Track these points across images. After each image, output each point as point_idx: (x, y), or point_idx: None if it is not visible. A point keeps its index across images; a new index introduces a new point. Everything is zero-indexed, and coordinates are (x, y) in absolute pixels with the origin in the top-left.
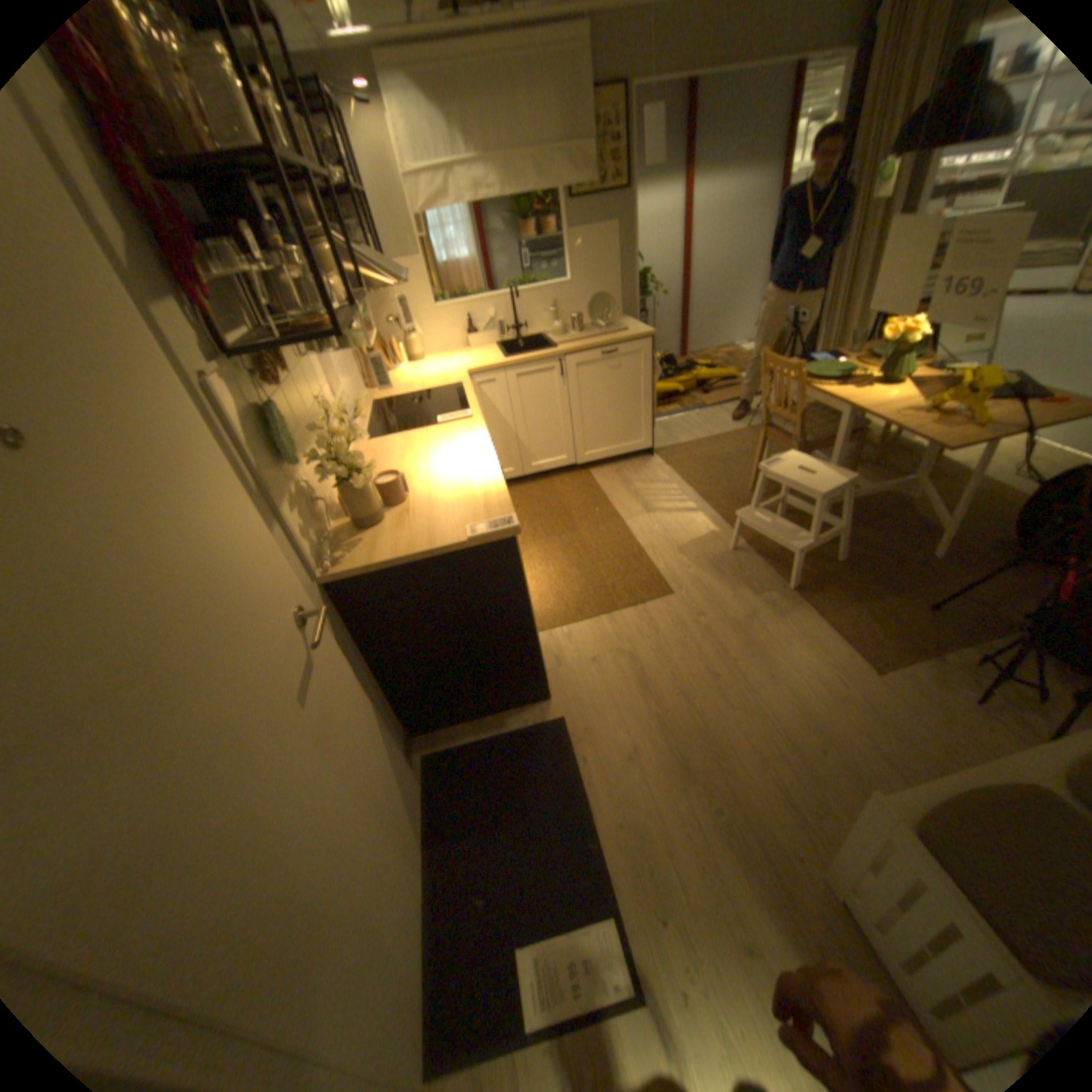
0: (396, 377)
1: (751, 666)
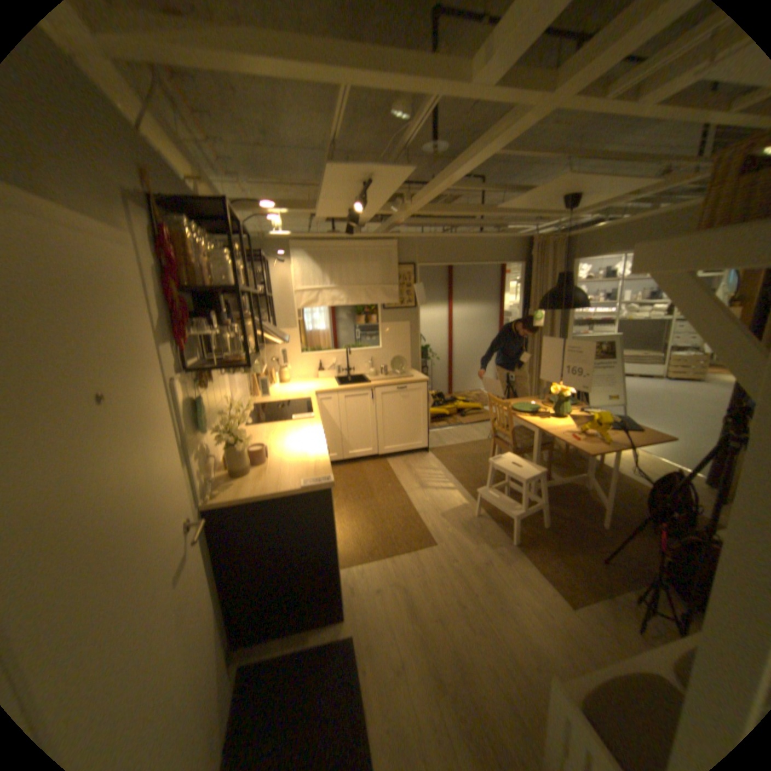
0: (270, 392)
1: (487, 601)
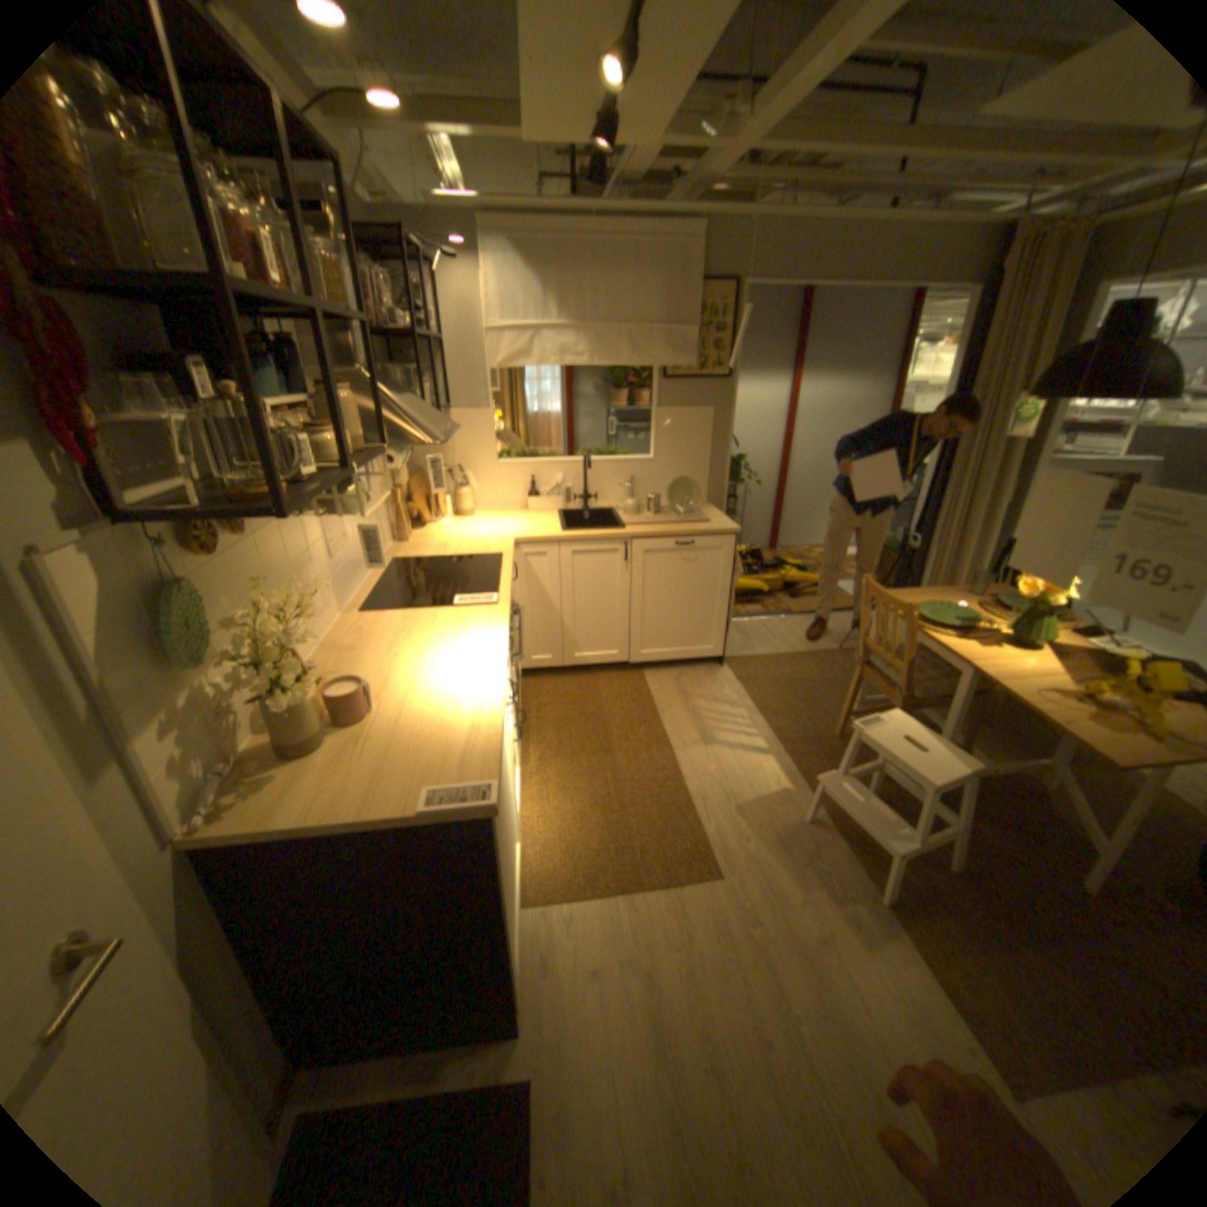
0: (432, 532)
1: (819, 1038)
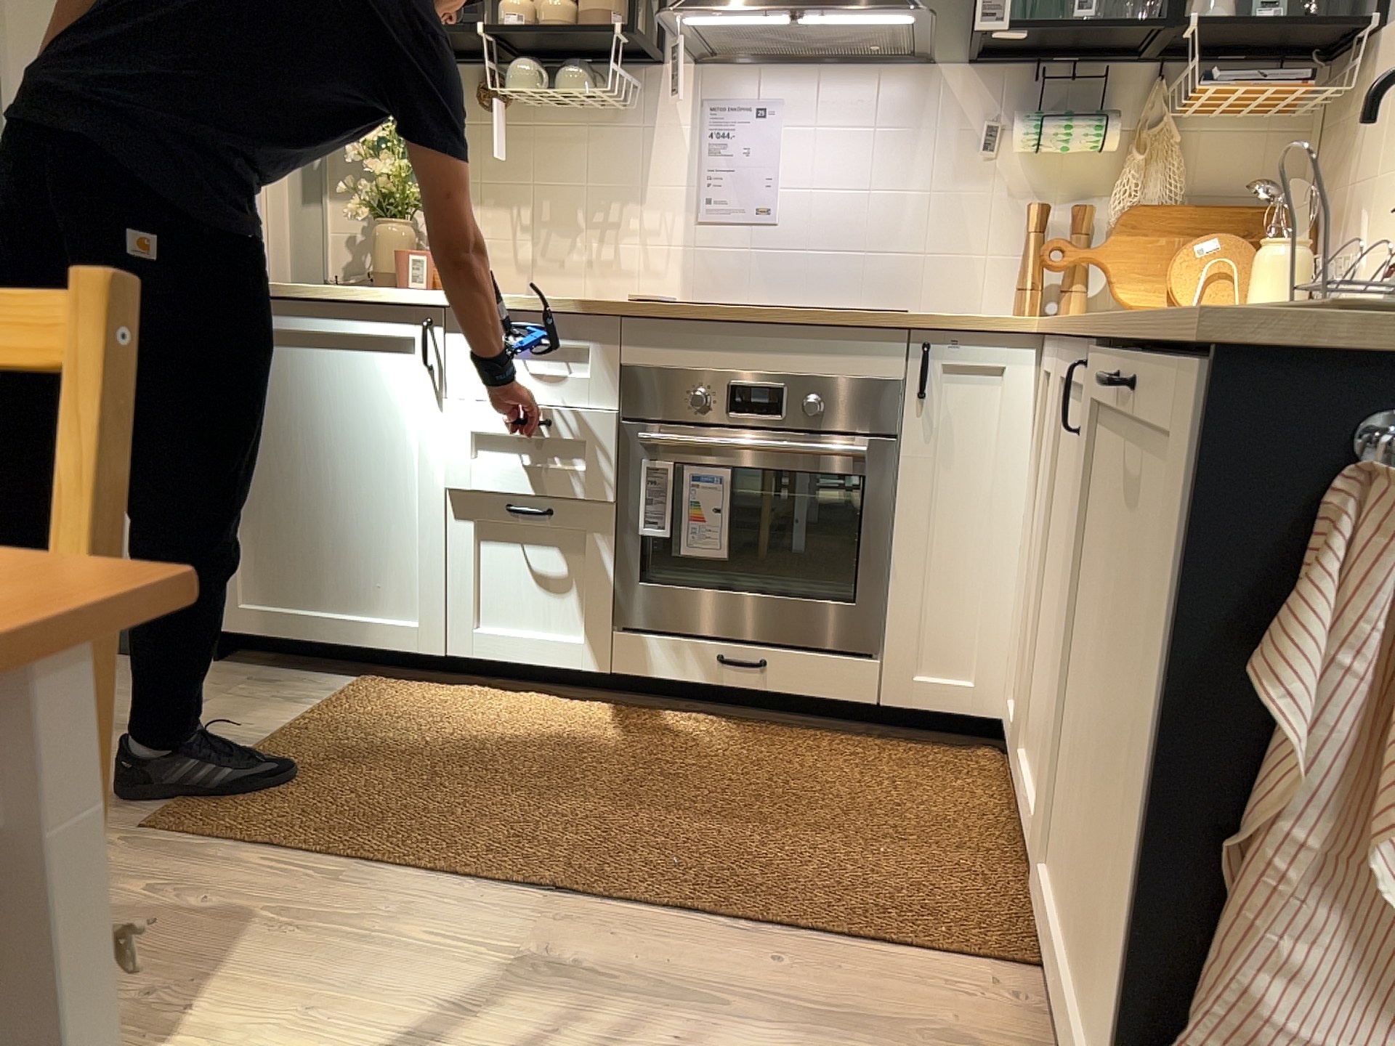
0: None
1: None
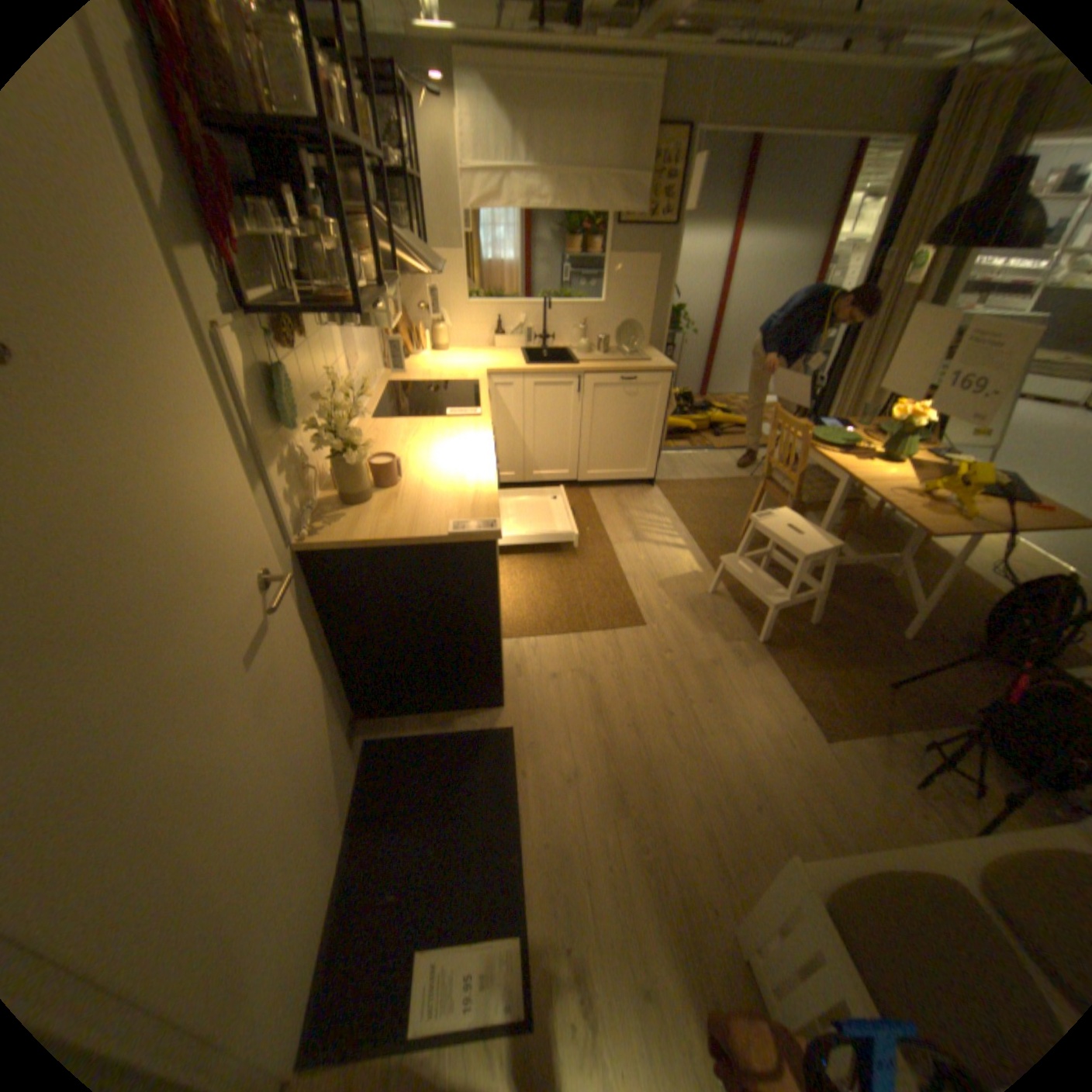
0: (416, 362)
1: (706, 710)
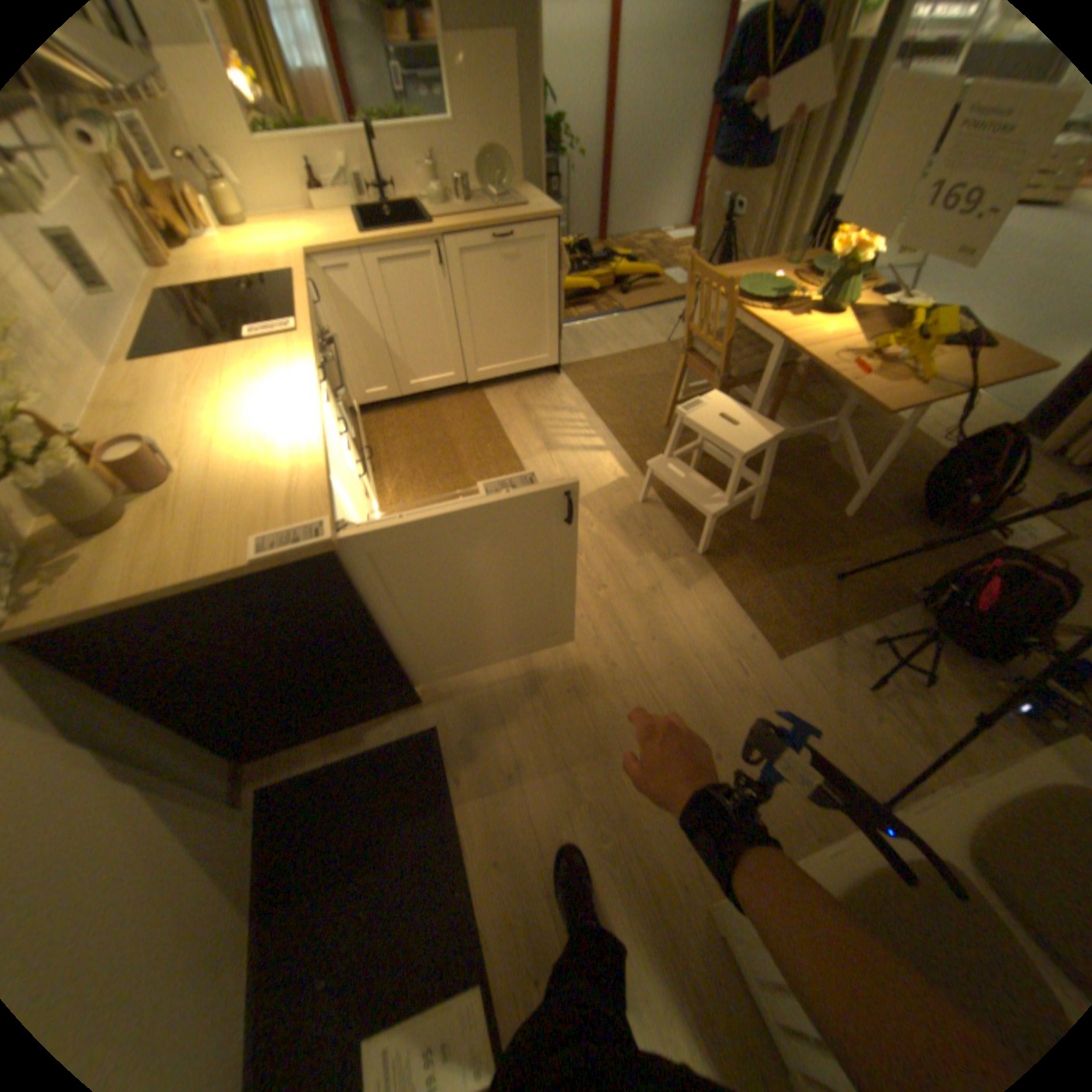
0: (198, 251)
1: (650, 652)
